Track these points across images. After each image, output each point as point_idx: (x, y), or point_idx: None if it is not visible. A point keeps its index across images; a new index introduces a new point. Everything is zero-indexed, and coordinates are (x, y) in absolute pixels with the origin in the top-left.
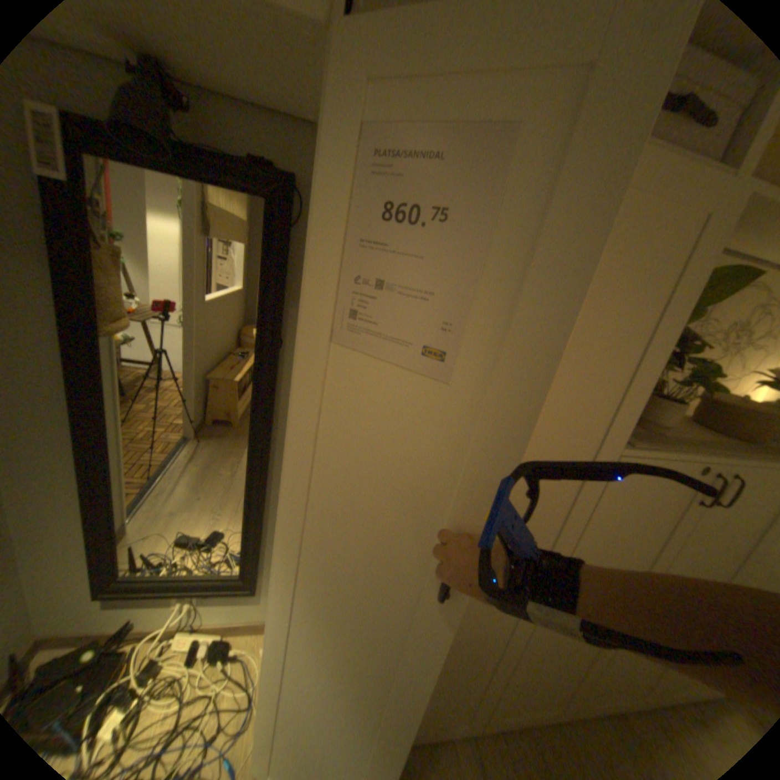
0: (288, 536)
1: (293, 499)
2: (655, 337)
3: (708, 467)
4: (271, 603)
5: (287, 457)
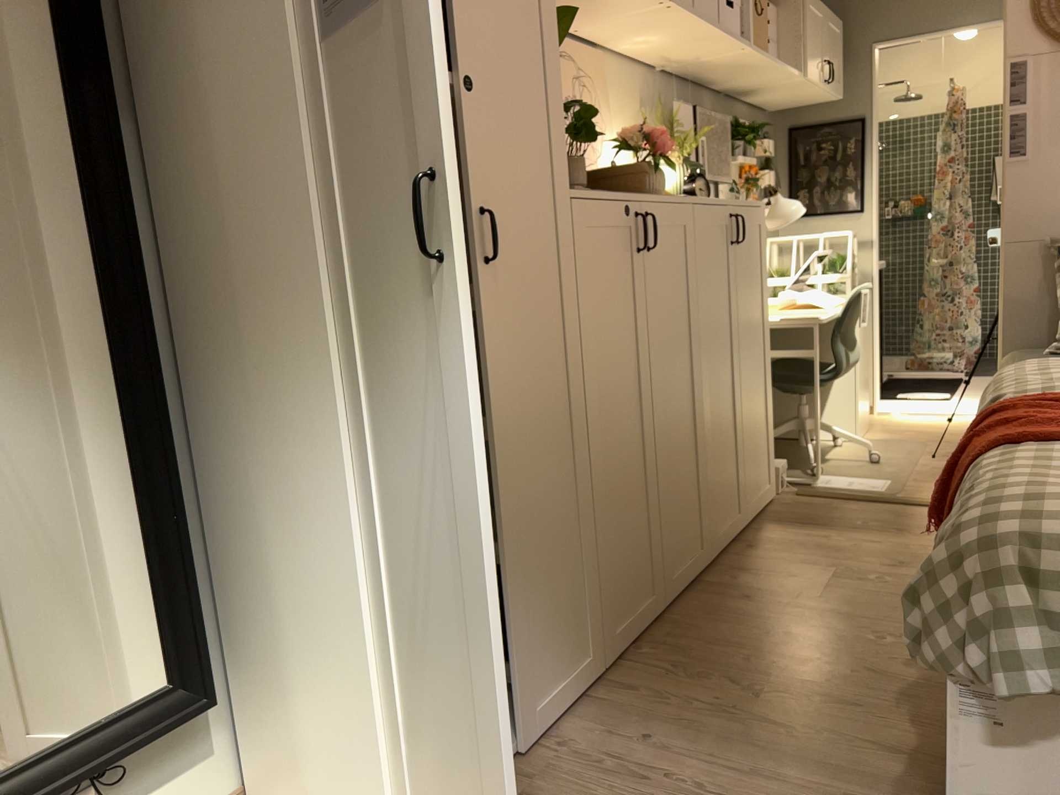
0: (343, 353)
1: (335, 289)
2: (539, 70)
3: (626, 202)
4: (349, 479)
5: (317, 224)
